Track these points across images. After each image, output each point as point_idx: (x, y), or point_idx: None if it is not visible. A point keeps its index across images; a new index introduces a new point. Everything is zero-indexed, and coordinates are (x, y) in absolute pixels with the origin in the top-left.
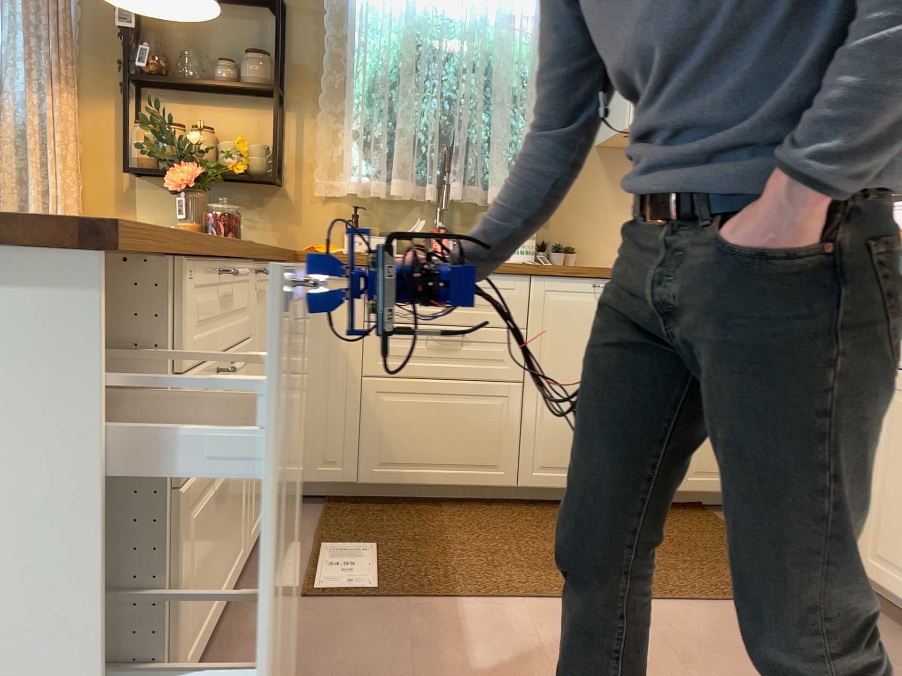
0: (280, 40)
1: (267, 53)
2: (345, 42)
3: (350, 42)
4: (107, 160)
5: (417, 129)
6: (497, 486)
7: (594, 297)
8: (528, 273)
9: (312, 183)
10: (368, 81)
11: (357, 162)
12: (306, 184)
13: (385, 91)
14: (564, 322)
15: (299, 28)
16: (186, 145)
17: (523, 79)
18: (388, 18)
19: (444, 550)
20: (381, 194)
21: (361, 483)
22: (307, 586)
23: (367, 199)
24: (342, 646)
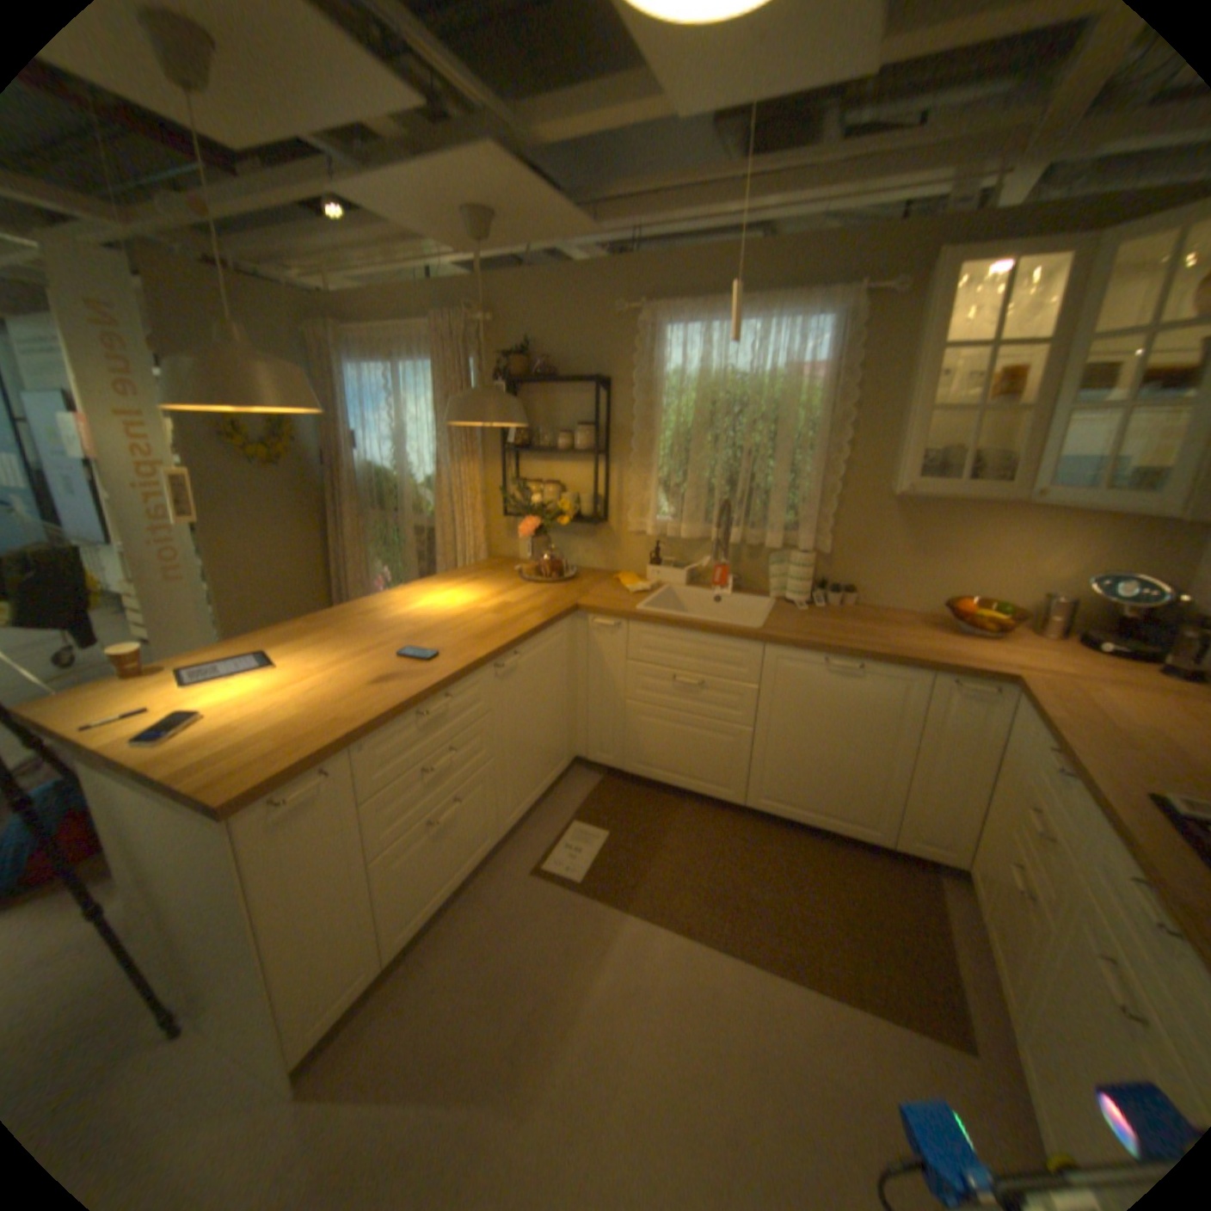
0: (597, 416)
1: (593, 423)
2: (652, 407)
3: (656, 407)
4: (499, 504)
5: (704, 483)
6: (728, 803)
7: (826, 671)
8: (760, 643)
9: (627, 523)
10: (670, 438)
11: (659, 508)
12: (623, 523)
13: (681, 450)
14: (794, 688)
15: (618, 397)
16: (530, 506)
17: (811, 429)
18: (685, 384)
19: (655, 856)
20: (676, 536)
21: (626, 773)
22: (541, 866)
23: (668, 537)
24: (528, 934)
